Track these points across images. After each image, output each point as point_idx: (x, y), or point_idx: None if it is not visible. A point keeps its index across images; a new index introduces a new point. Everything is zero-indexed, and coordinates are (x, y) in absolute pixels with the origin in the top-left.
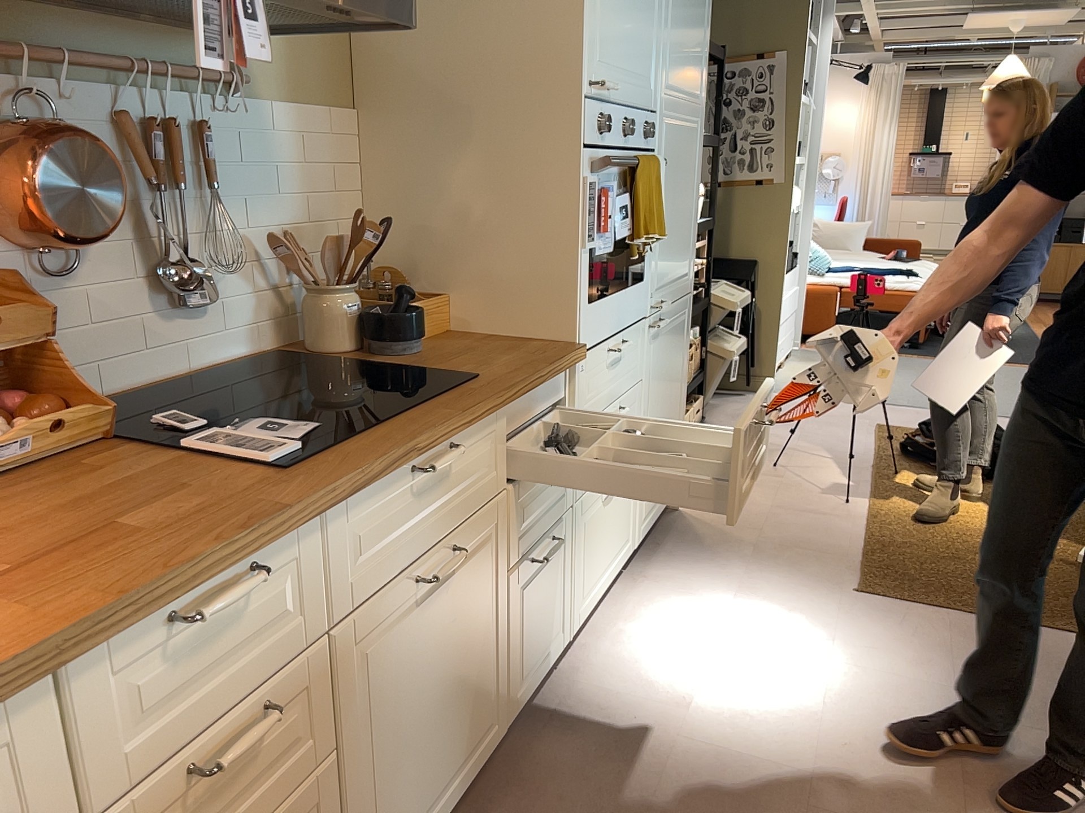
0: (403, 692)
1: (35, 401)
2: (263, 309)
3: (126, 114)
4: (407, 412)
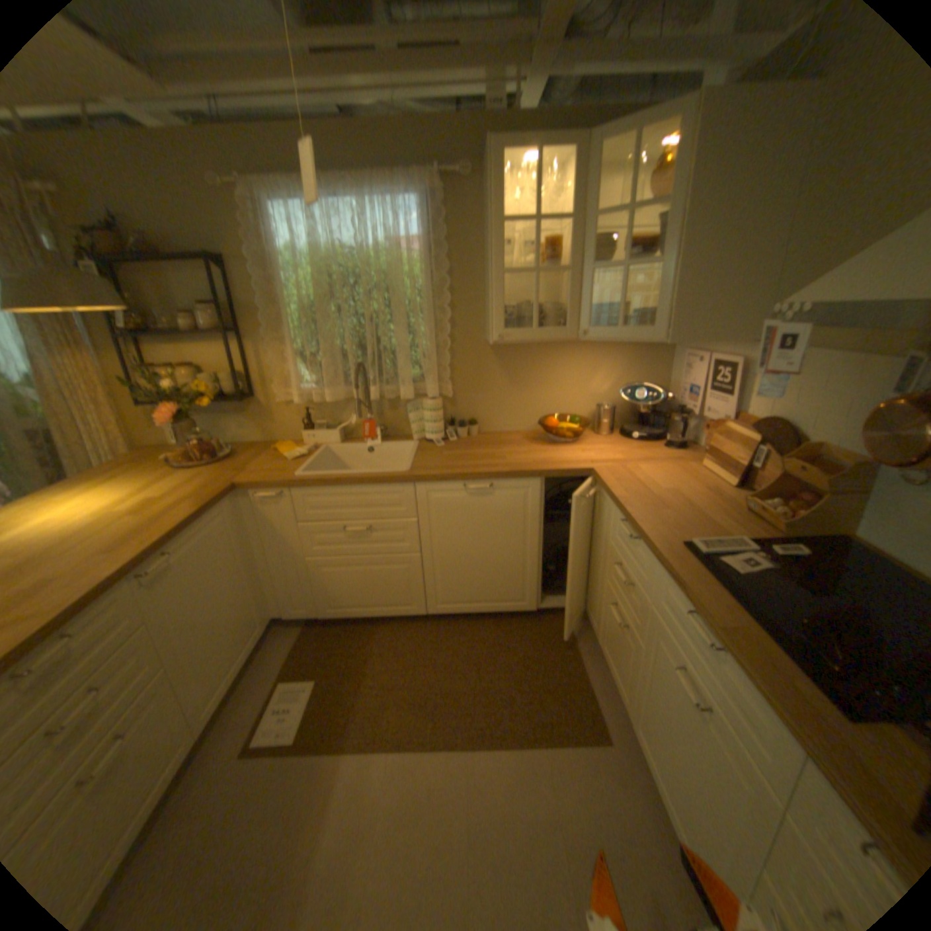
0: (669, 702)
1: (804, 511)
2: None
3: None
4: (751, 617)
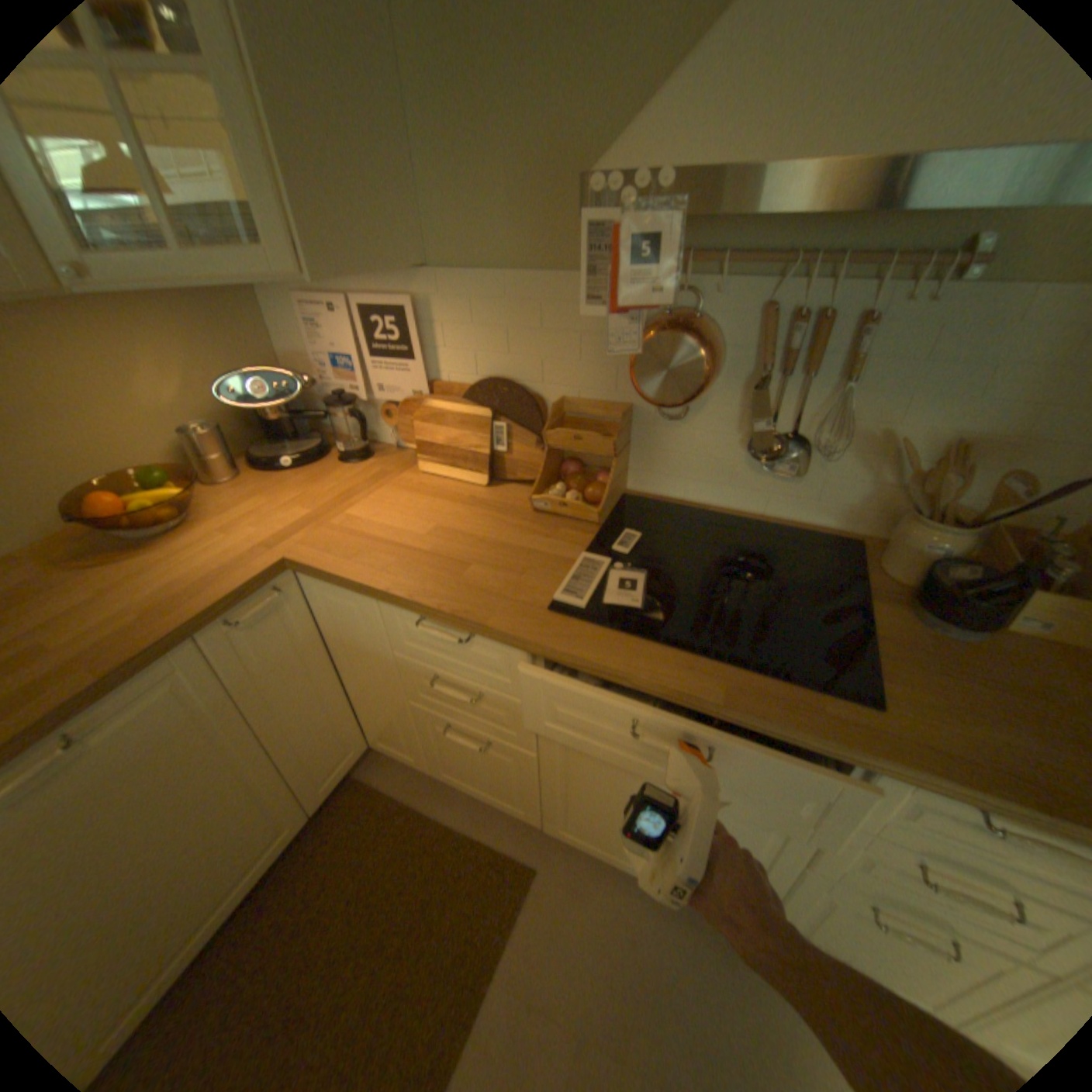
0: (612, 793)
1: (592, 486)
2: (879, 500)
3: (782, 302)
4: (713, 660)
